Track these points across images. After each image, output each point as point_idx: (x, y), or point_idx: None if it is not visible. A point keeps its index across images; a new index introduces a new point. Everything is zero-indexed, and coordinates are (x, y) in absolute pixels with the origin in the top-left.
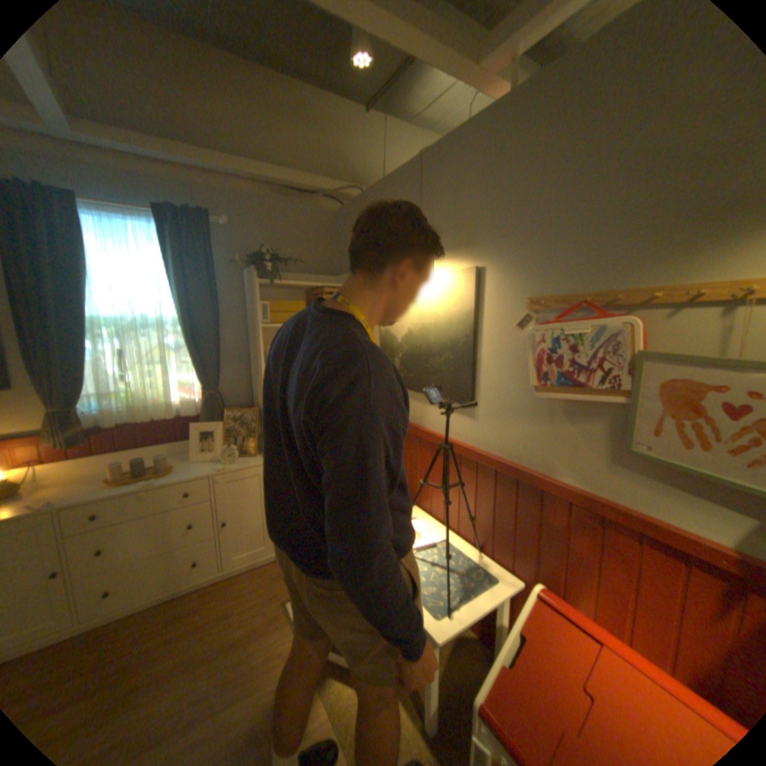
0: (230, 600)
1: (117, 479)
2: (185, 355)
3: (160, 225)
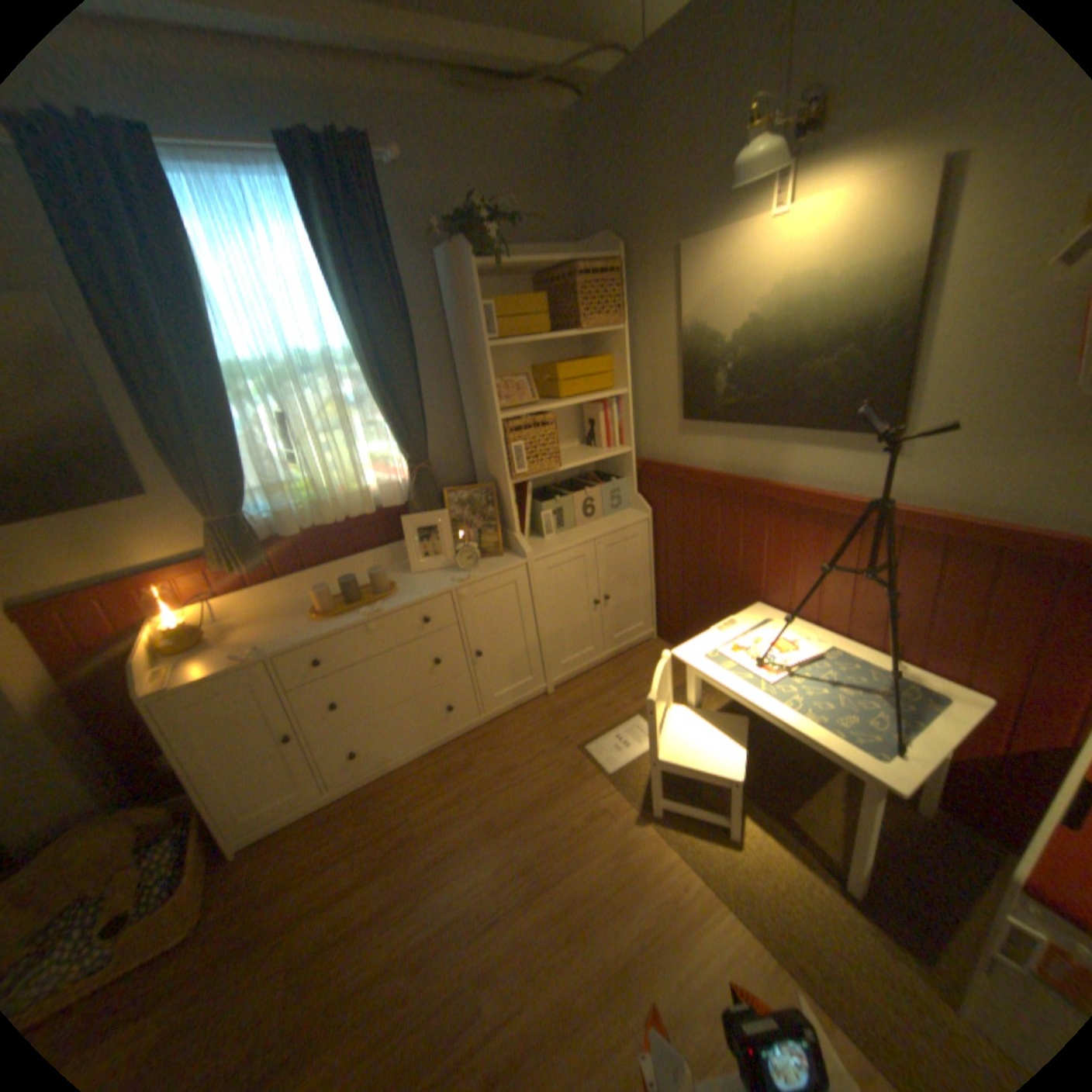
0: (505, 747)
1: (326, 606)
2: (371, 411)
3: (290, 176)
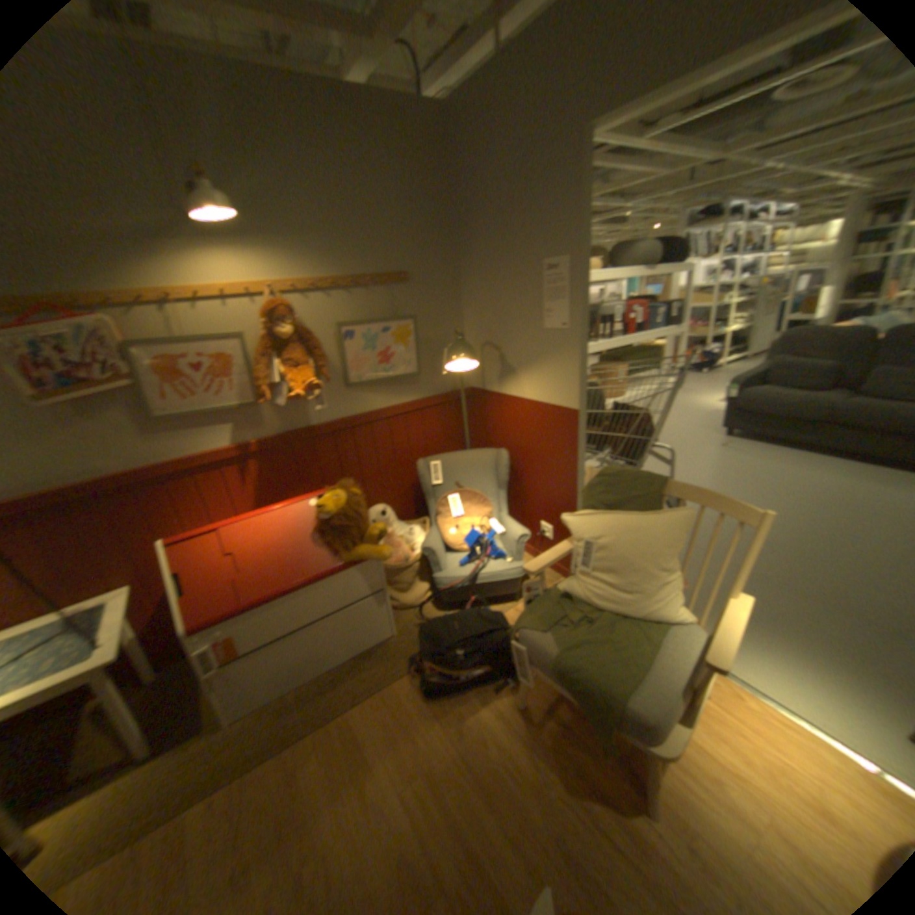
0: None
1: None
2: None
3: None
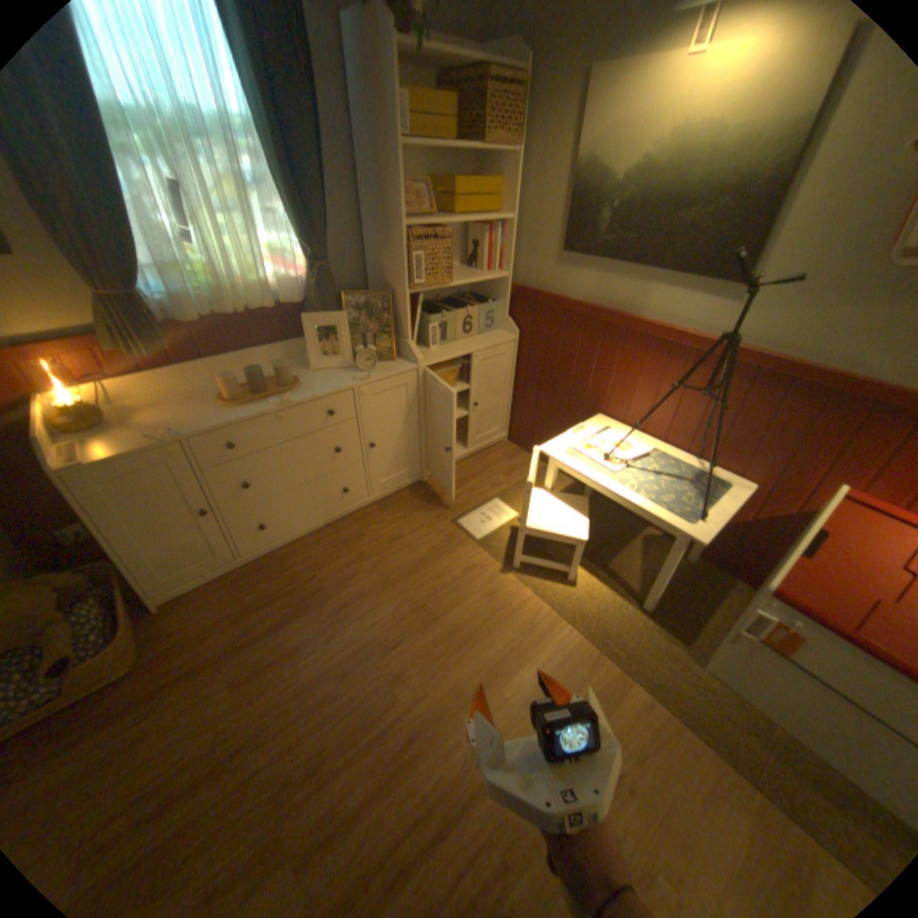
0: (391, 521)
1: (235, 394)
2: (271, 195)
3: None
